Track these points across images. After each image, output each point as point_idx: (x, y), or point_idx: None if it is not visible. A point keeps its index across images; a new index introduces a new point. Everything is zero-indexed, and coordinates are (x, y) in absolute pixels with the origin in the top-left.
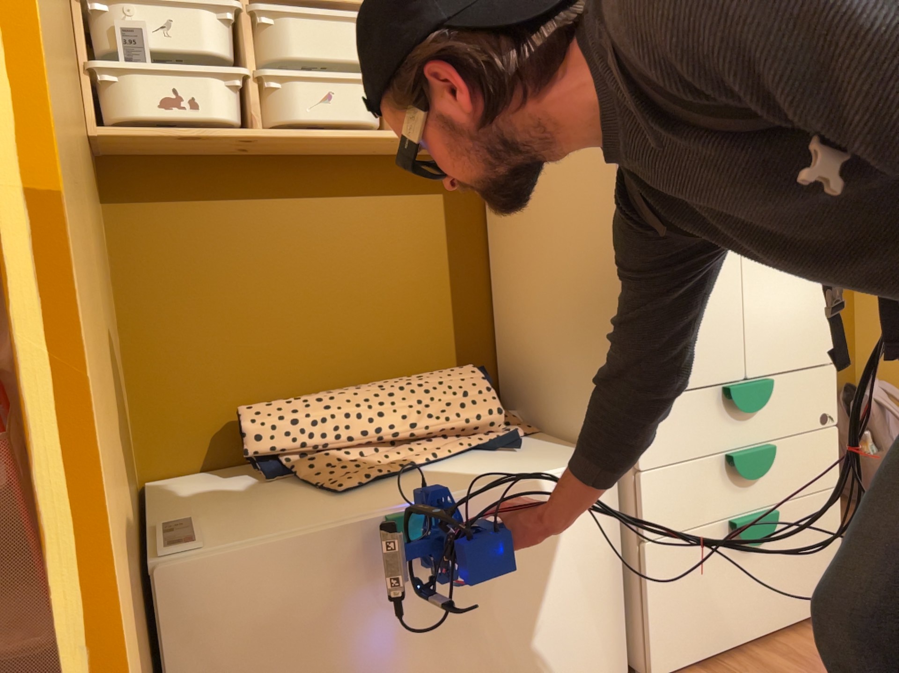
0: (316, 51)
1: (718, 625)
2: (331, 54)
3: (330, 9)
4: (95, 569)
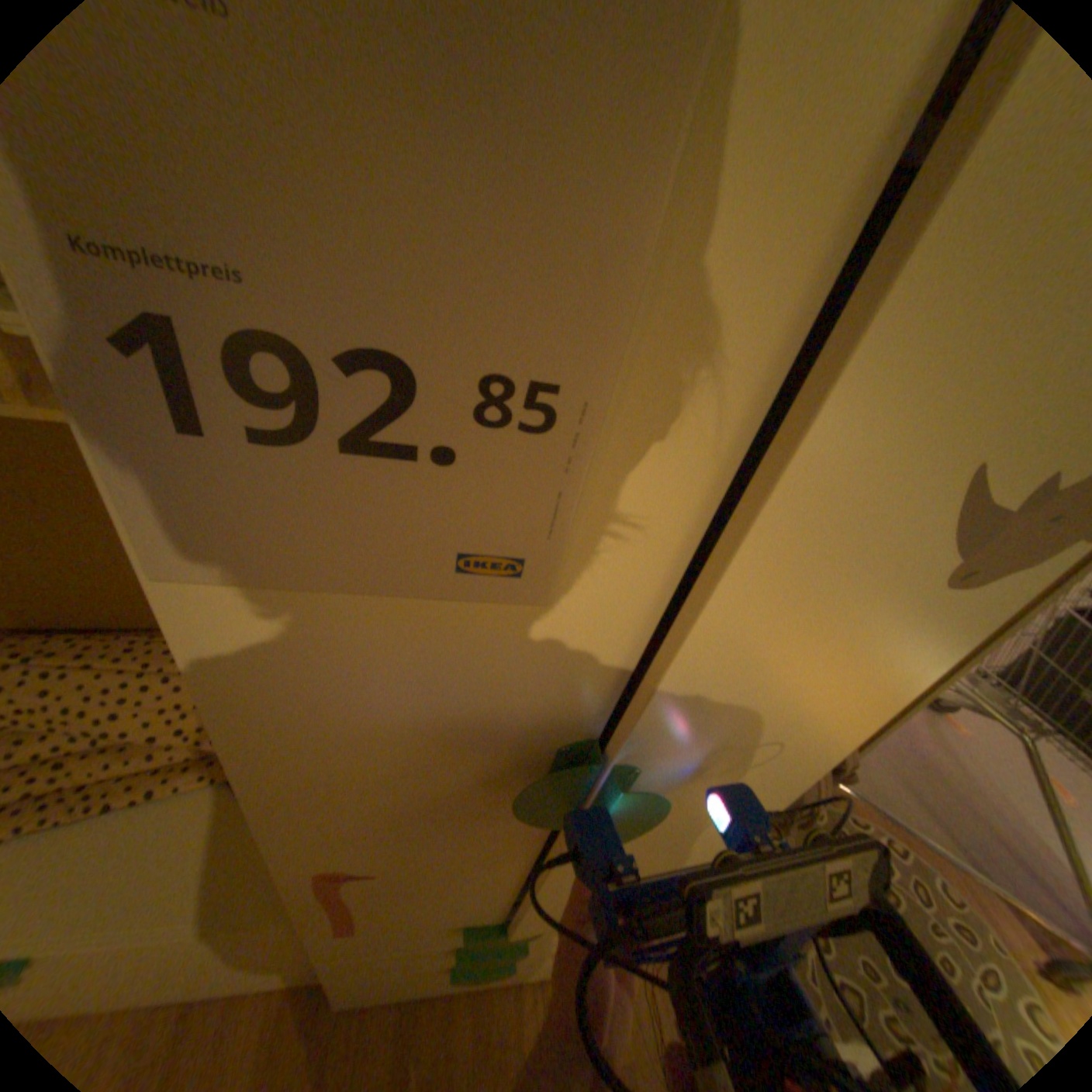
0: None
1: (421, 993)
2: None
3: None
4: None
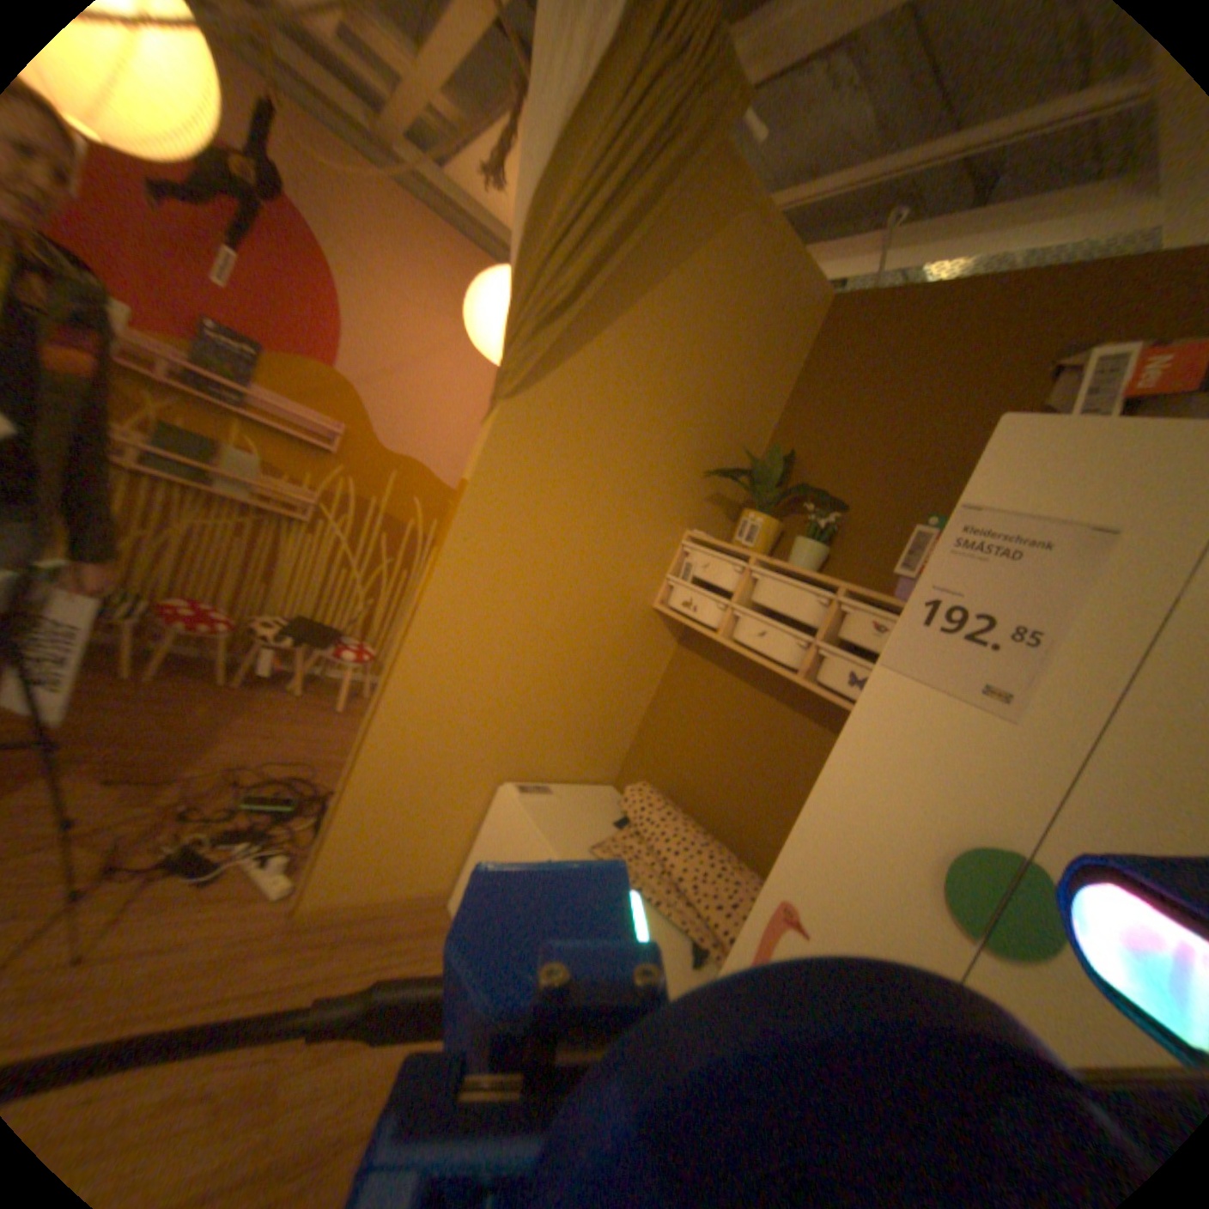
0: (776, 604)
1: None
2: (785, 609)
3: (796, 580)
4: (380, 713)
